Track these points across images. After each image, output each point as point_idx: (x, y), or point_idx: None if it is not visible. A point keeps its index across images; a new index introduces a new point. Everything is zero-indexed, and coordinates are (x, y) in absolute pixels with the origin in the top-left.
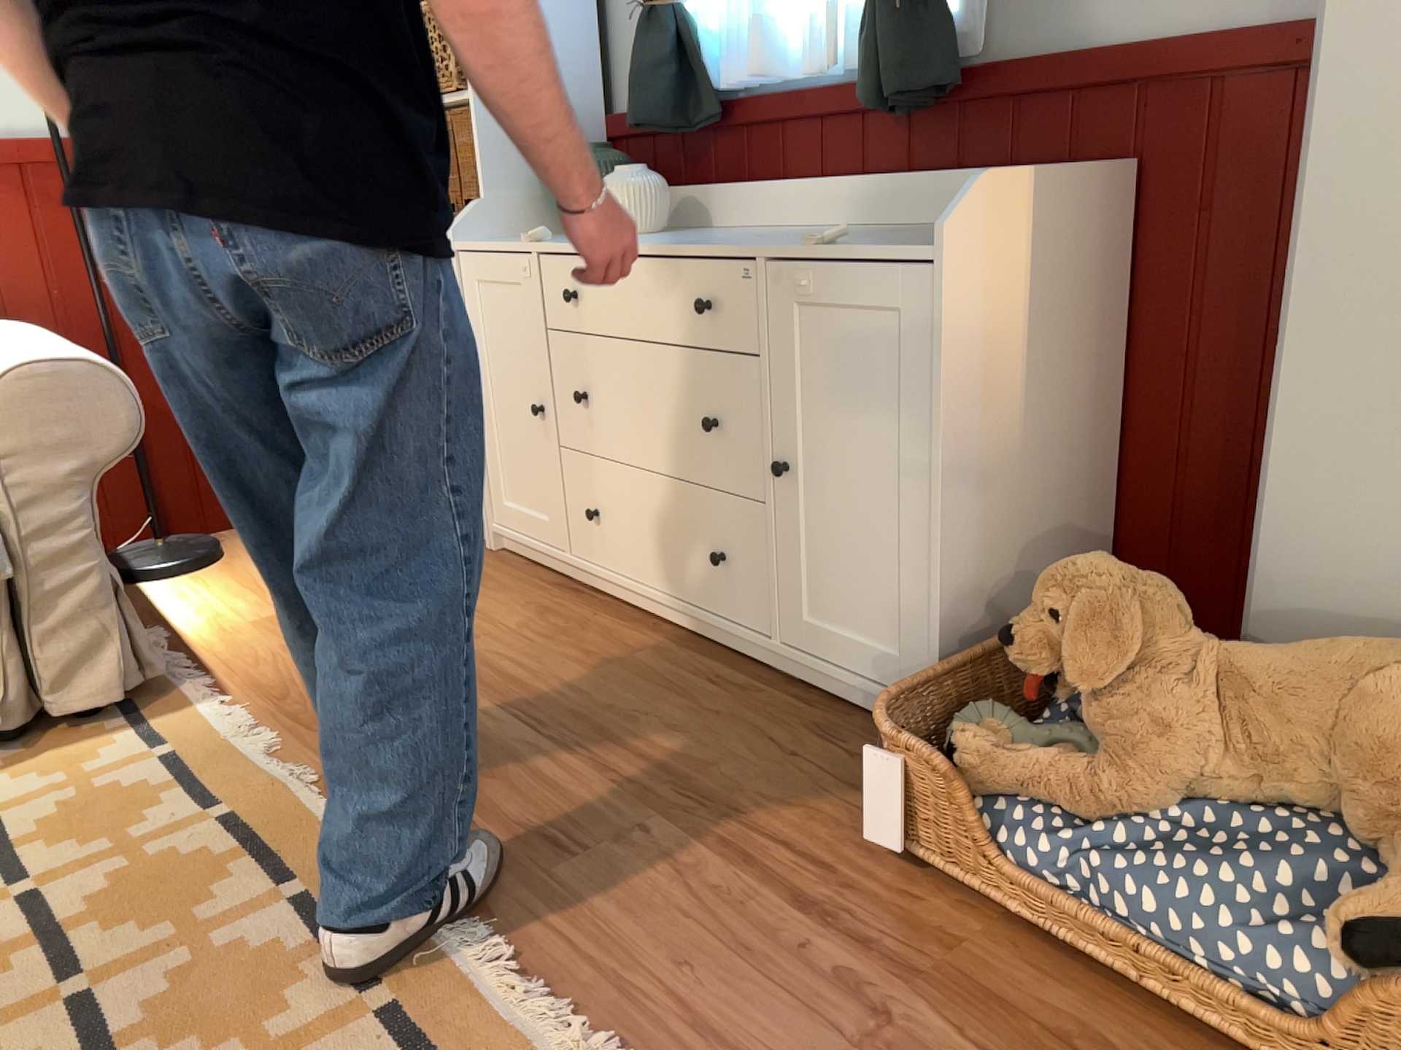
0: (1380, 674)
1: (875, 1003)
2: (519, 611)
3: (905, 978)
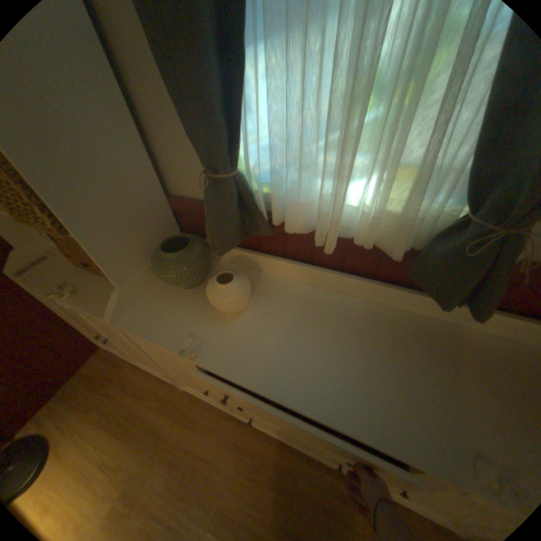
0: None
1: None
2: (226, 454)
3: None
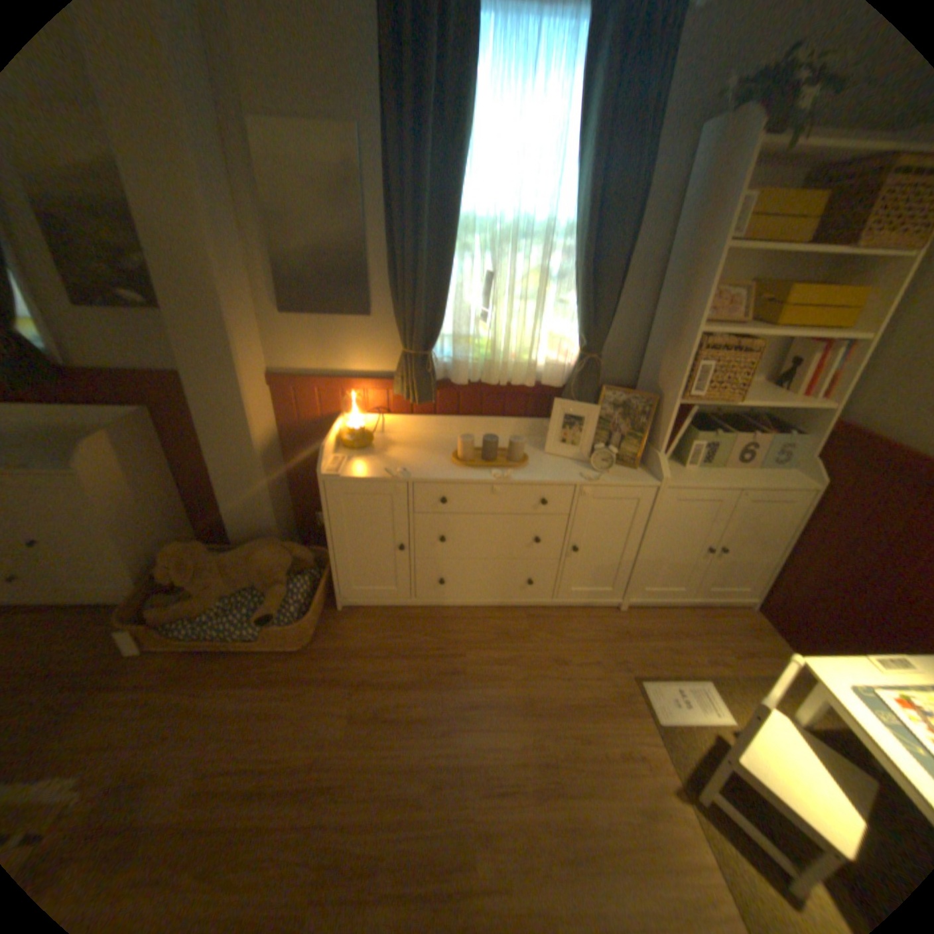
0: (254, 556)
1: (143, 704)
2: None
3: (151, 692)
